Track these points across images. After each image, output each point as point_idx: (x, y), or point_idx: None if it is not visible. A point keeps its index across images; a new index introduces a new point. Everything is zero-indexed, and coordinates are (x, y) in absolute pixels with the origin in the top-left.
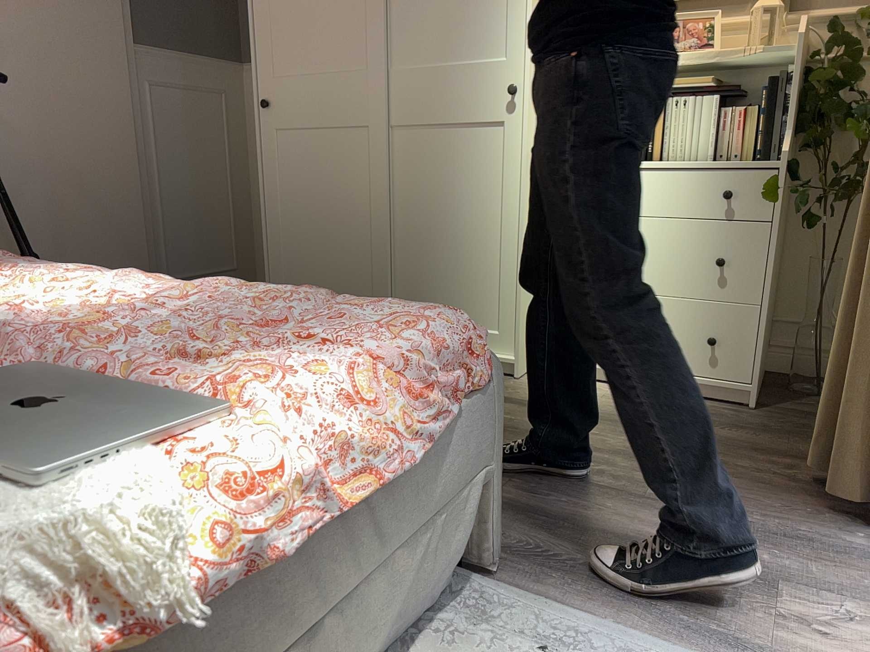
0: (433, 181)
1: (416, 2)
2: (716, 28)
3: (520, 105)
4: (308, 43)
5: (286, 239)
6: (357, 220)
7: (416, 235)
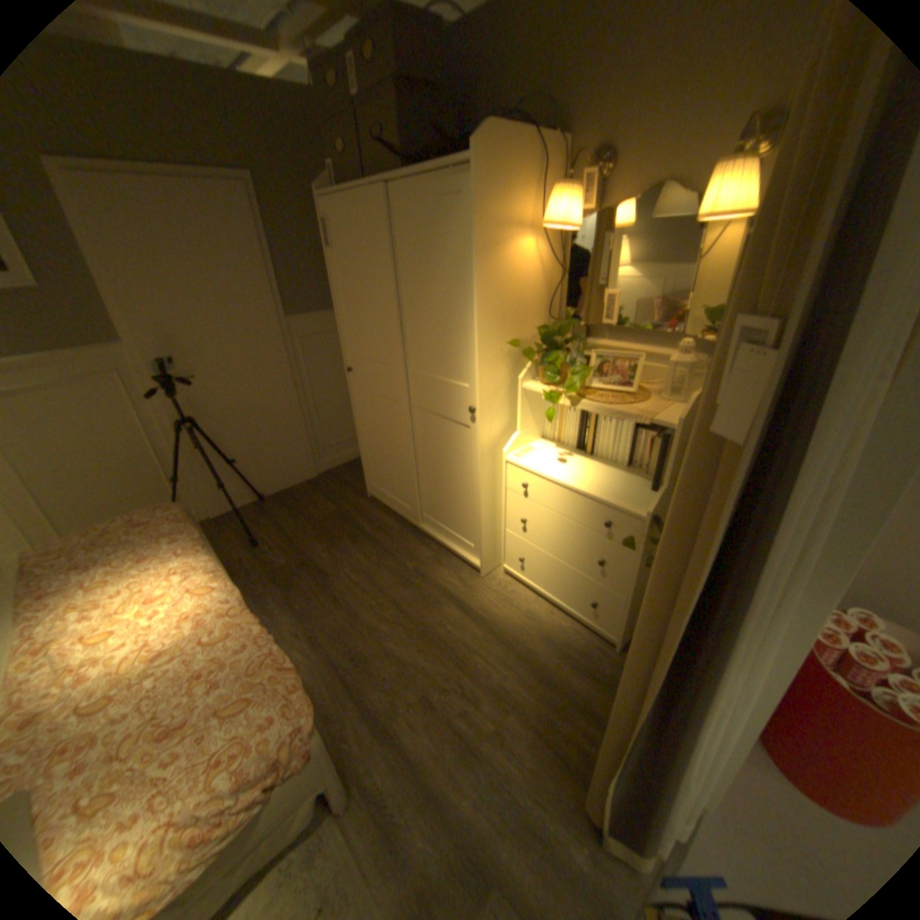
0: (436, 448)
1: (418, 331)
2: (638, 370)
3: (478, 421)
4: (365, 341)
5: (369, 450)
6: (399, 454)
7: (430, 475)
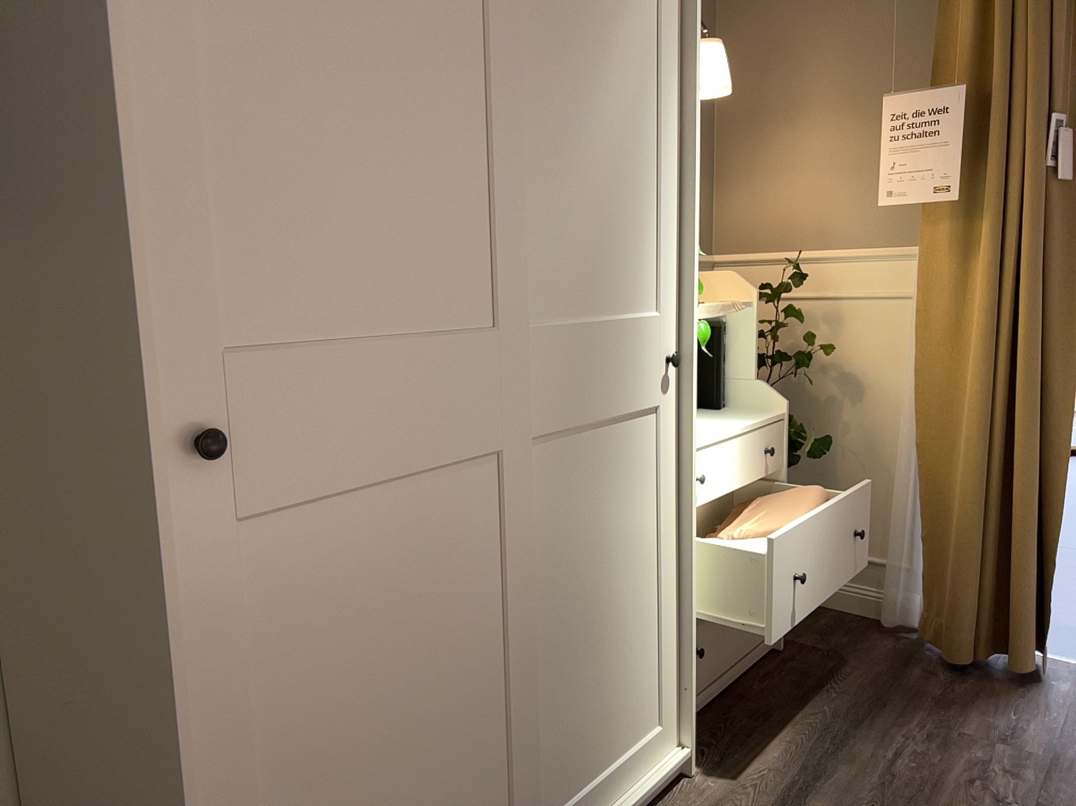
0: (585, 526)
1: (556, 198)
2: None
3: (676, 378)
4: (352, 247)
5: None
6: (478, 669)
7: (562, 641)
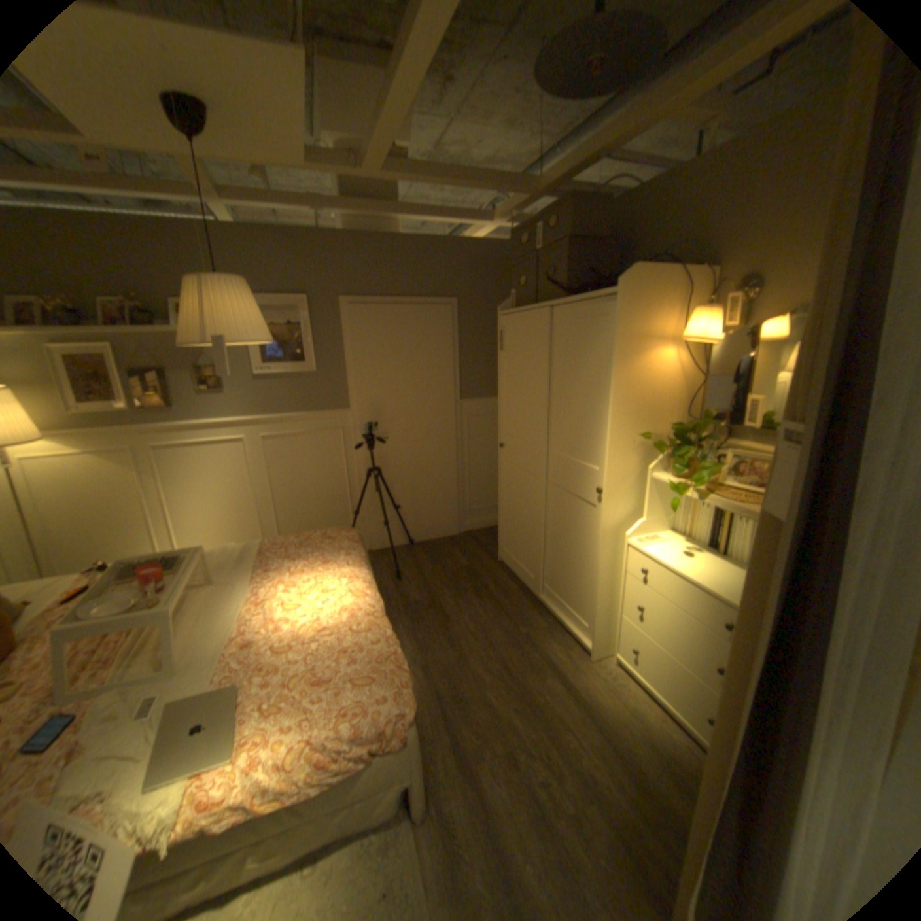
0: (564, 522)
1: (562, 419)
2: None
3: (605, 502)
4: (518, 423)
5: (506, 517)
6: (531, 524)
7: (556, 547)
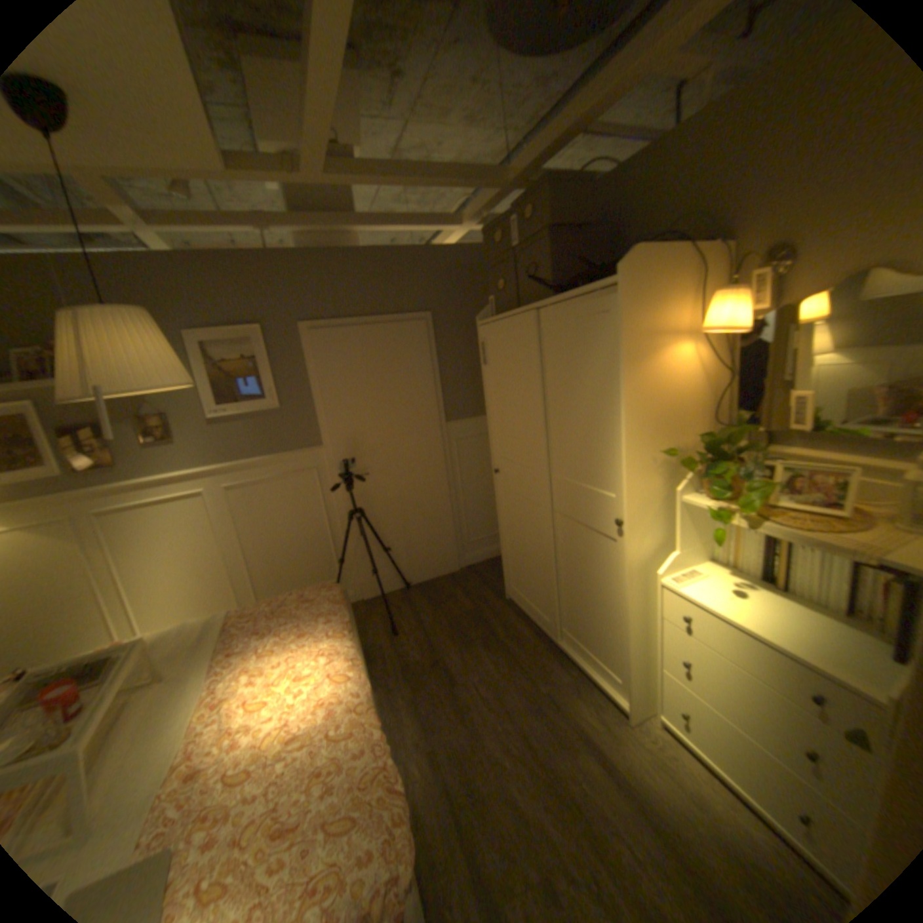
0: (579, 558)
1: (563, 437)
2: (852, 489)
3: (627, 535)
4: (513, 445)
5: (510, 550)
6: (540, 560)
7: (572, 587)
